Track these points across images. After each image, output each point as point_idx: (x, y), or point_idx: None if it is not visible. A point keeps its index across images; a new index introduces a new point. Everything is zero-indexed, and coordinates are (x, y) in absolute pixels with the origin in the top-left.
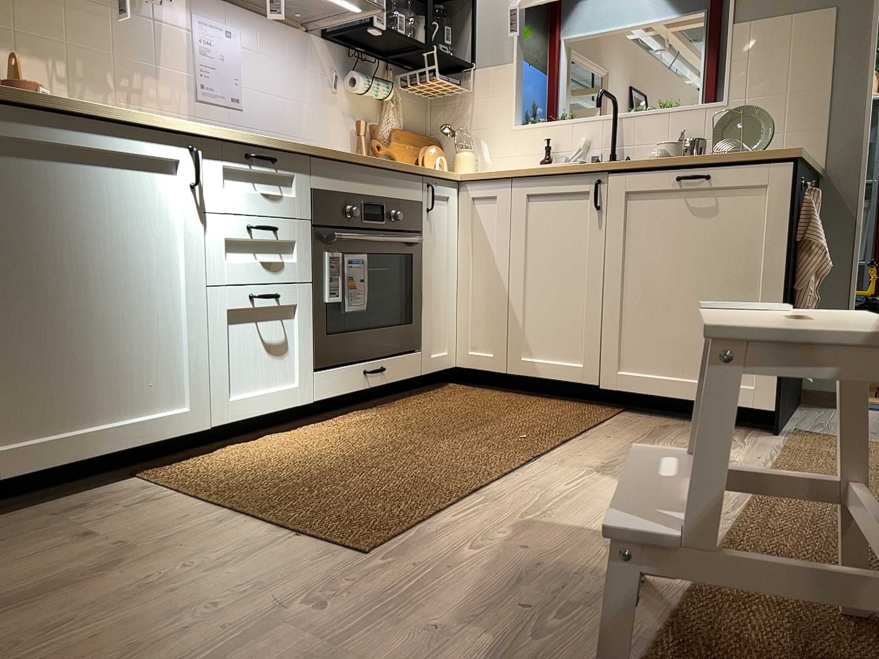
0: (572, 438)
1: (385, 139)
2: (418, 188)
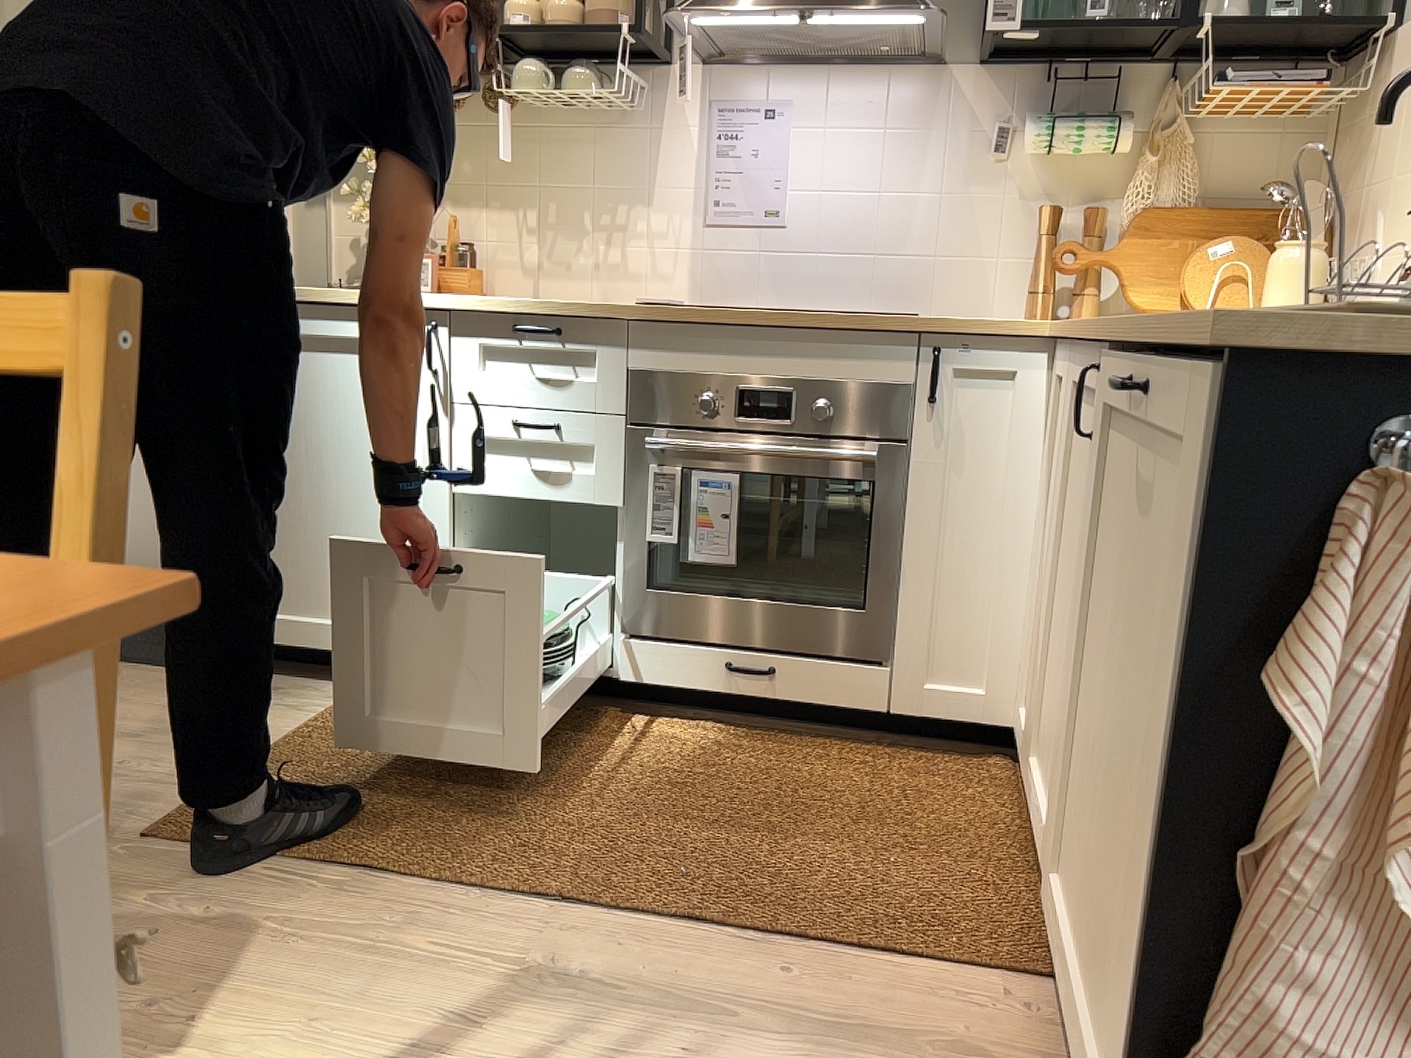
0: (707, 923)
1: (1122, 236)
2: (901, 362)
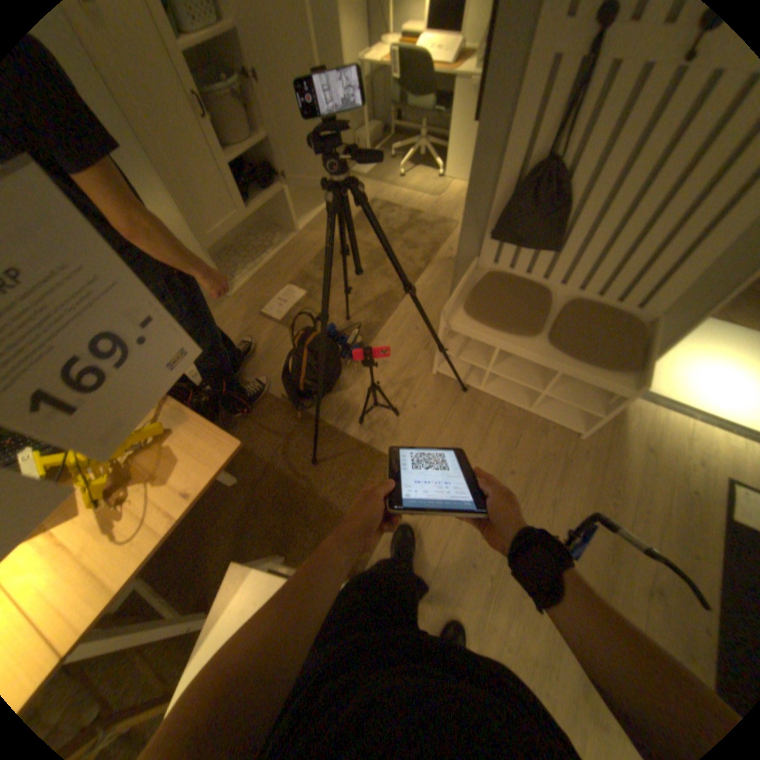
0: None
1: None
2: None
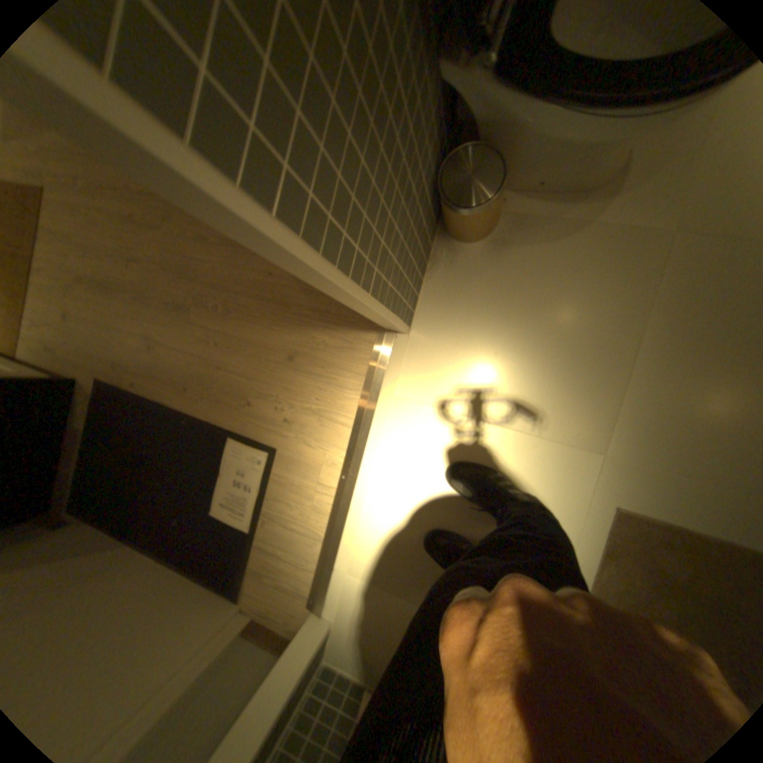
0: None
1: None
2: None
